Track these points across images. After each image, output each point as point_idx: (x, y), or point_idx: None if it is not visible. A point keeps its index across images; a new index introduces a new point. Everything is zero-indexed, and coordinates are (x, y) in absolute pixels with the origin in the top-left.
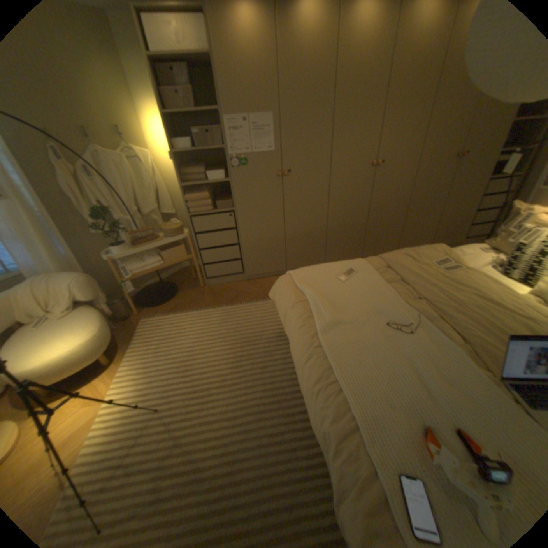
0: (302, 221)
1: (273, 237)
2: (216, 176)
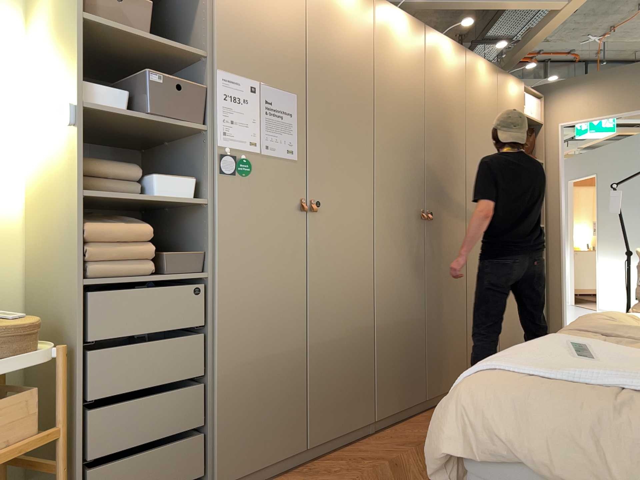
0: (339, 313)
1: (285, 355)
2: (176, 189)
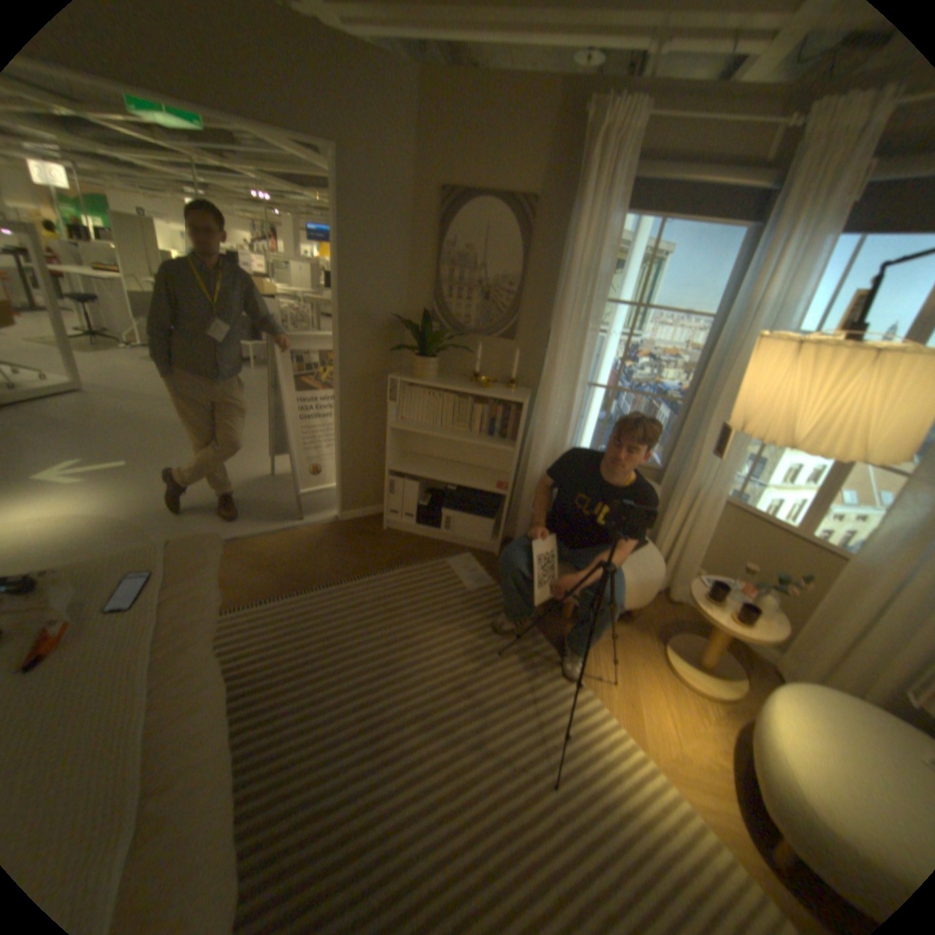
0: None
1: None
2: None
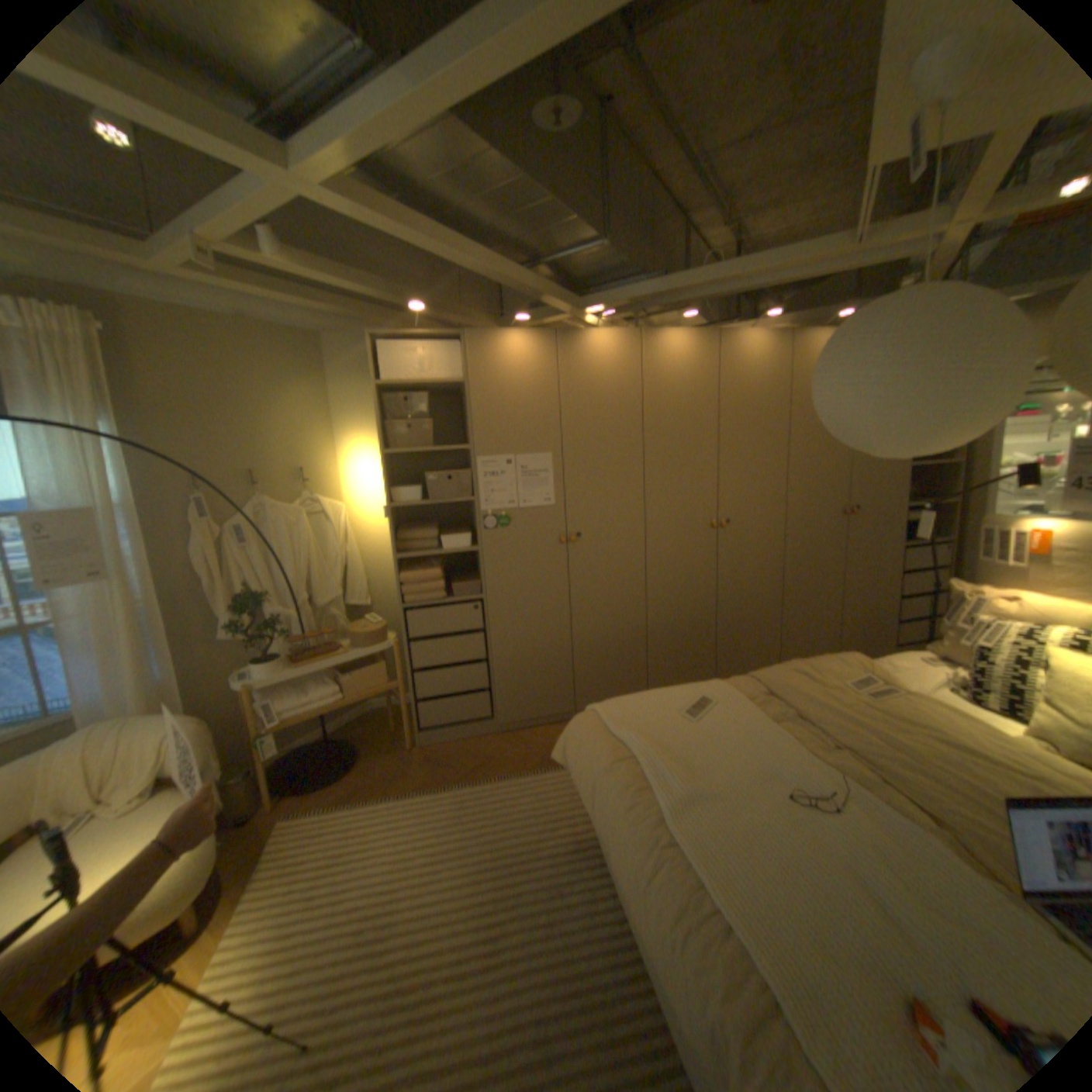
0: (604, 617)
1: (551, 647)
2: (458, 543)
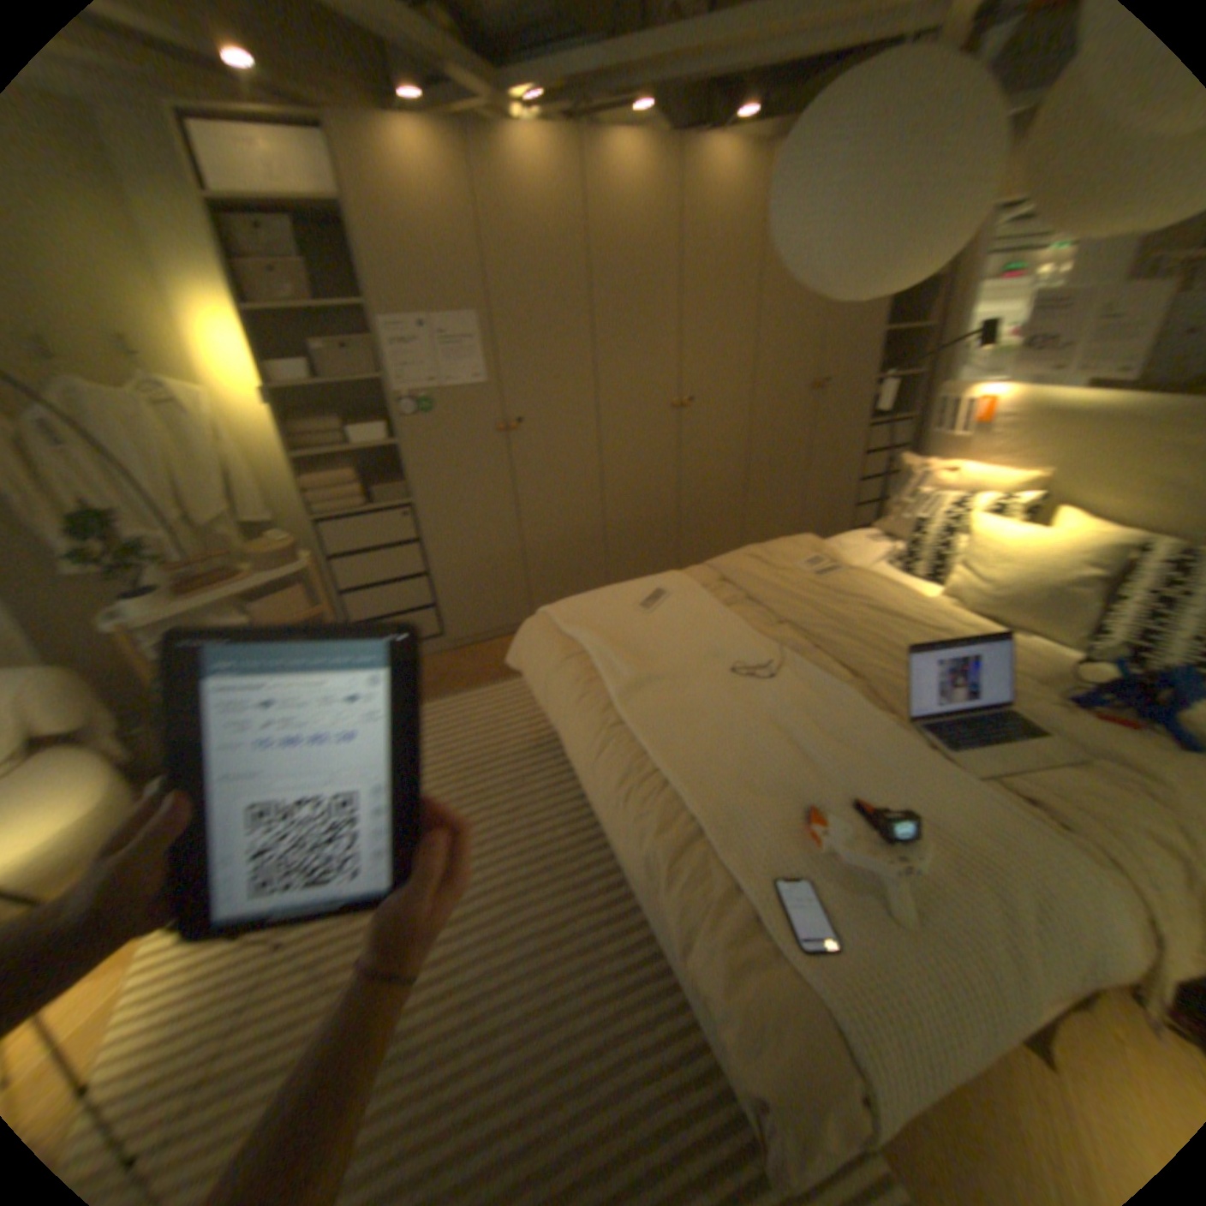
0: (559, 516)
1: (502, 554)
2: (373, 435)
